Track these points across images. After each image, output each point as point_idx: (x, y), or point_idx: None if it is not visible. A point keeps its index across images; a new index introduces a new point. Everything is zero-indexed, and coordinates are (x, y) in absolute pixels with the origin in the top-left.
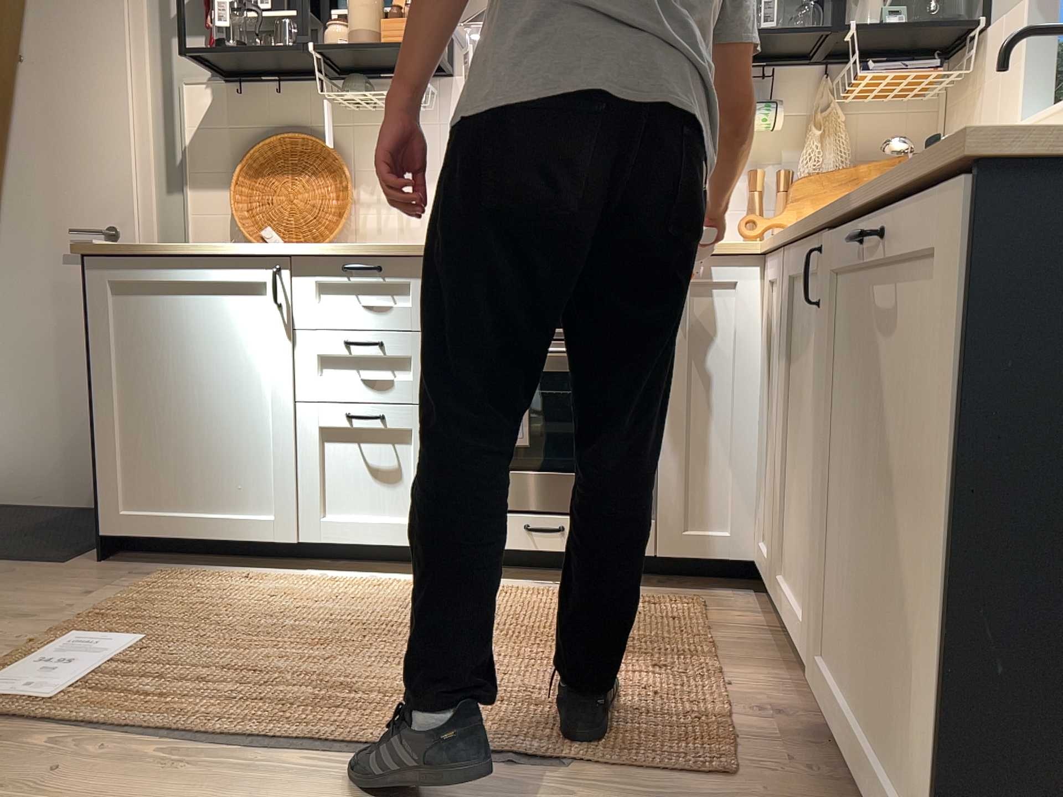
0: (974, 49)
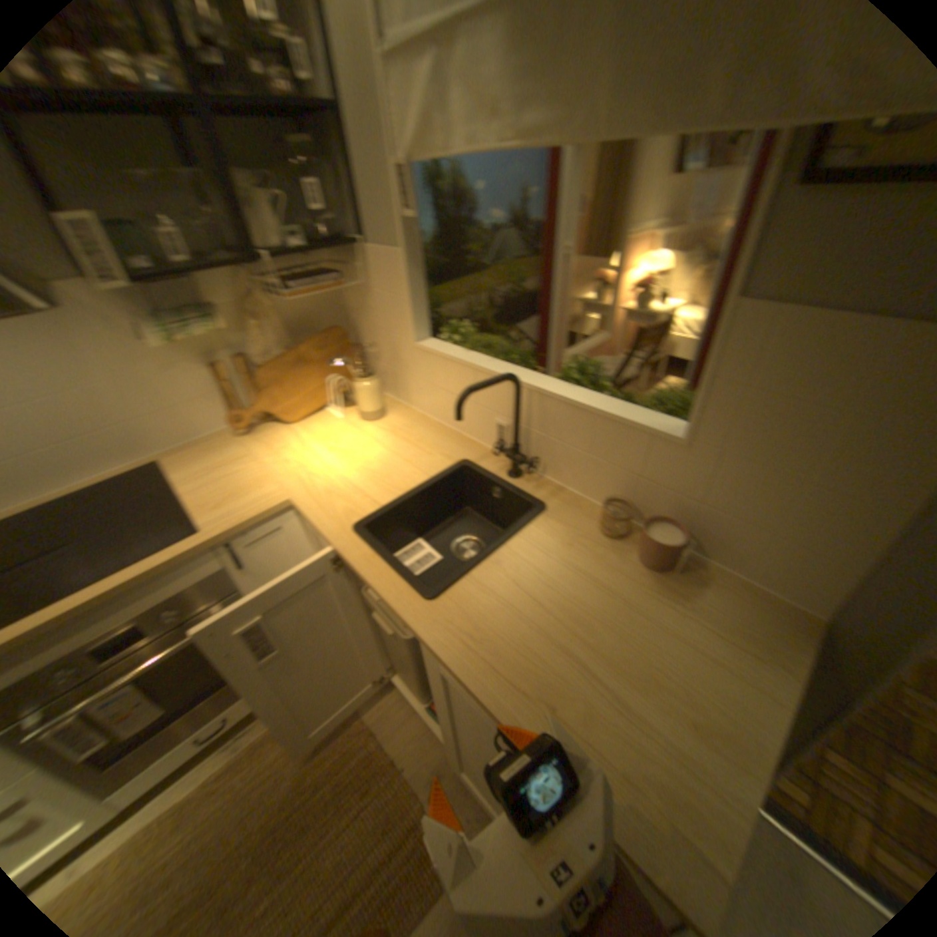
0: (354, 254)
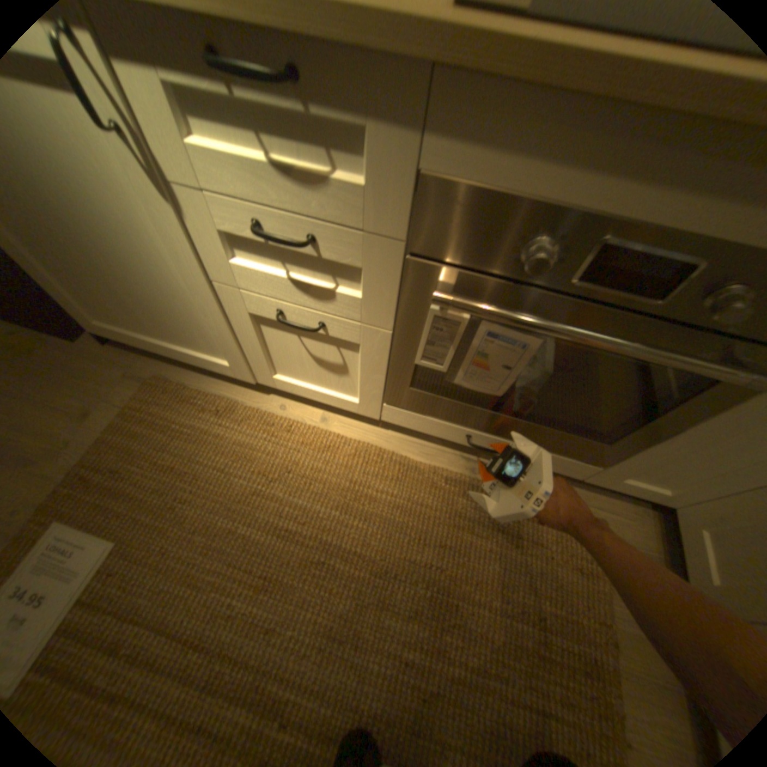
0: None
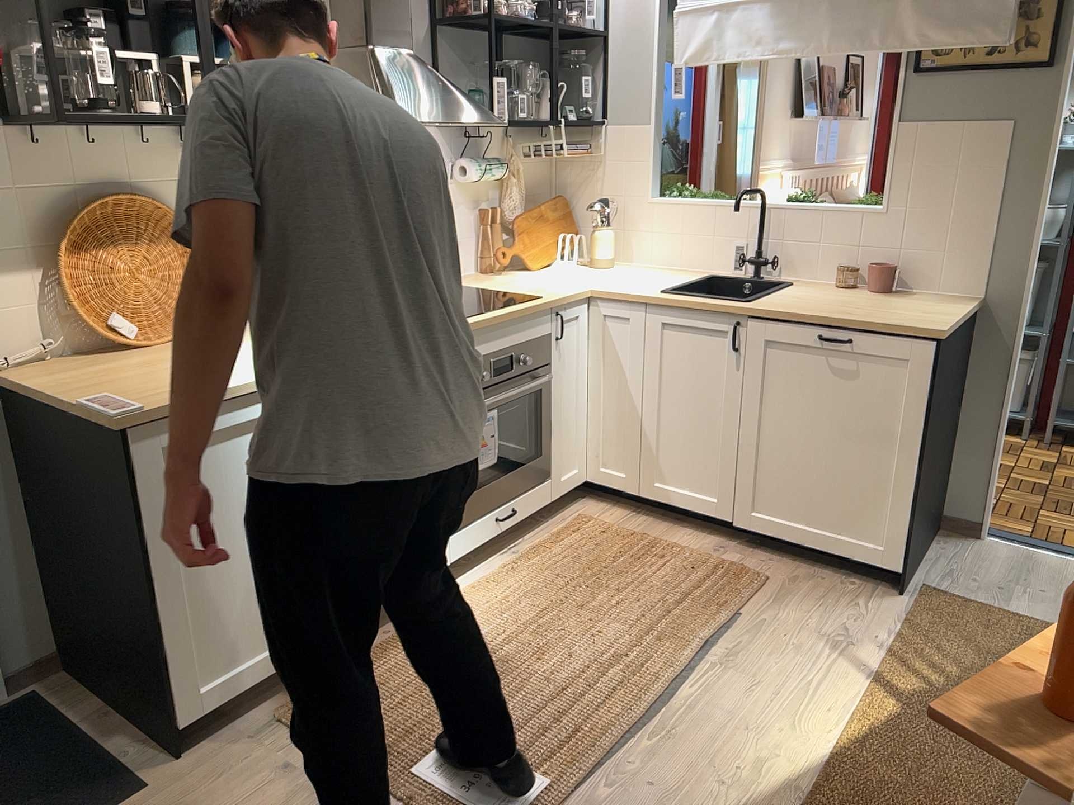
0: (597, 134)
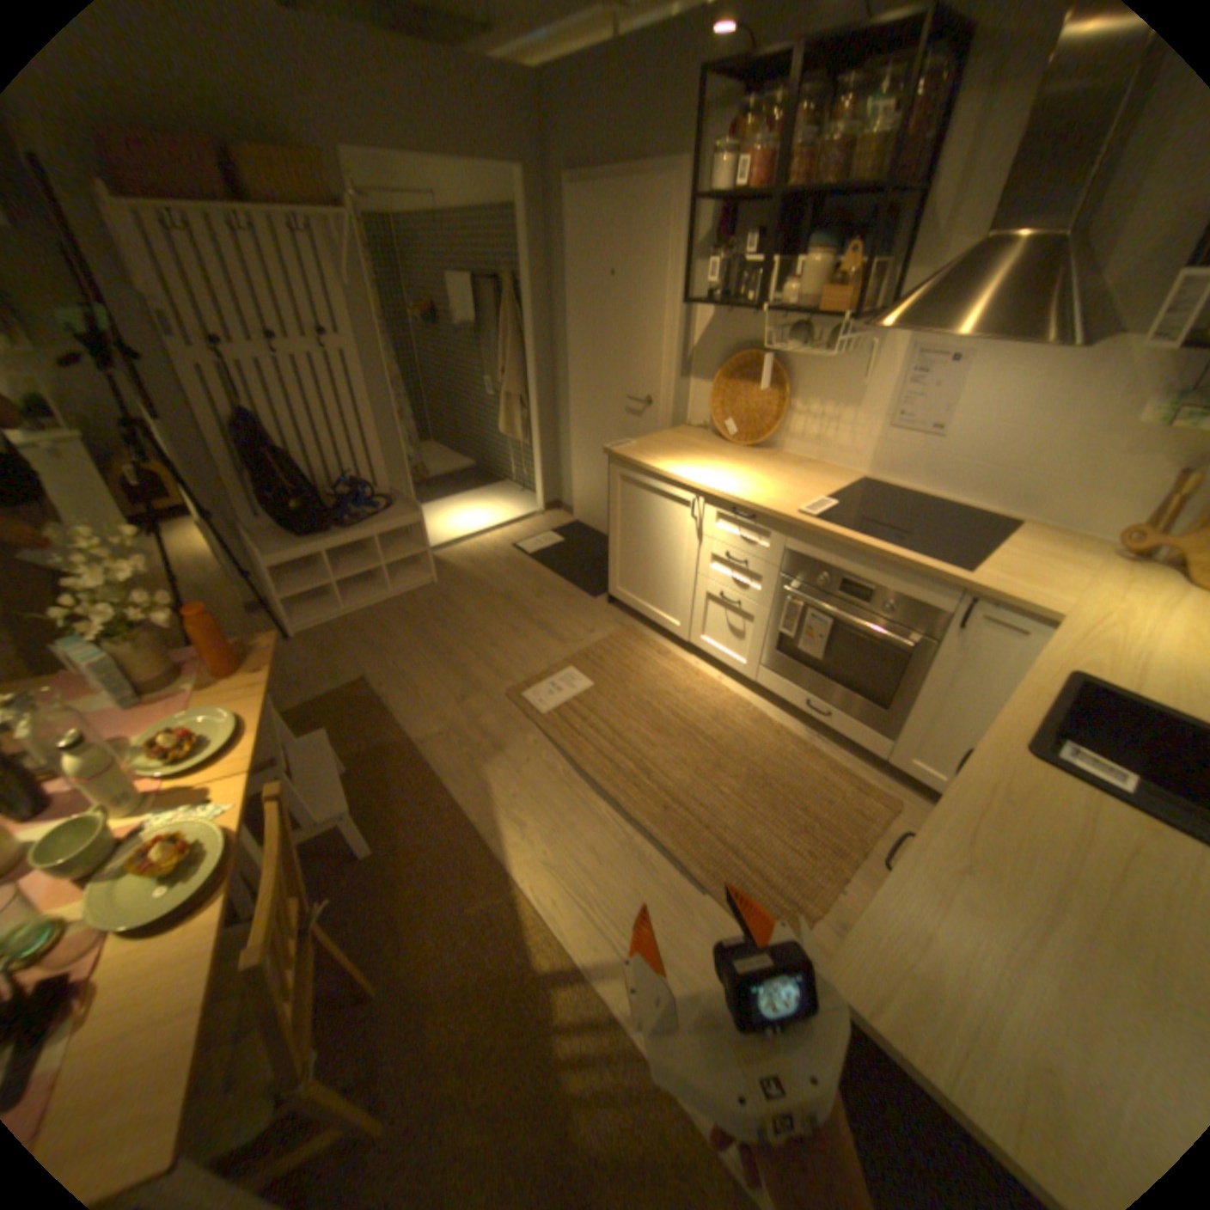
0: None
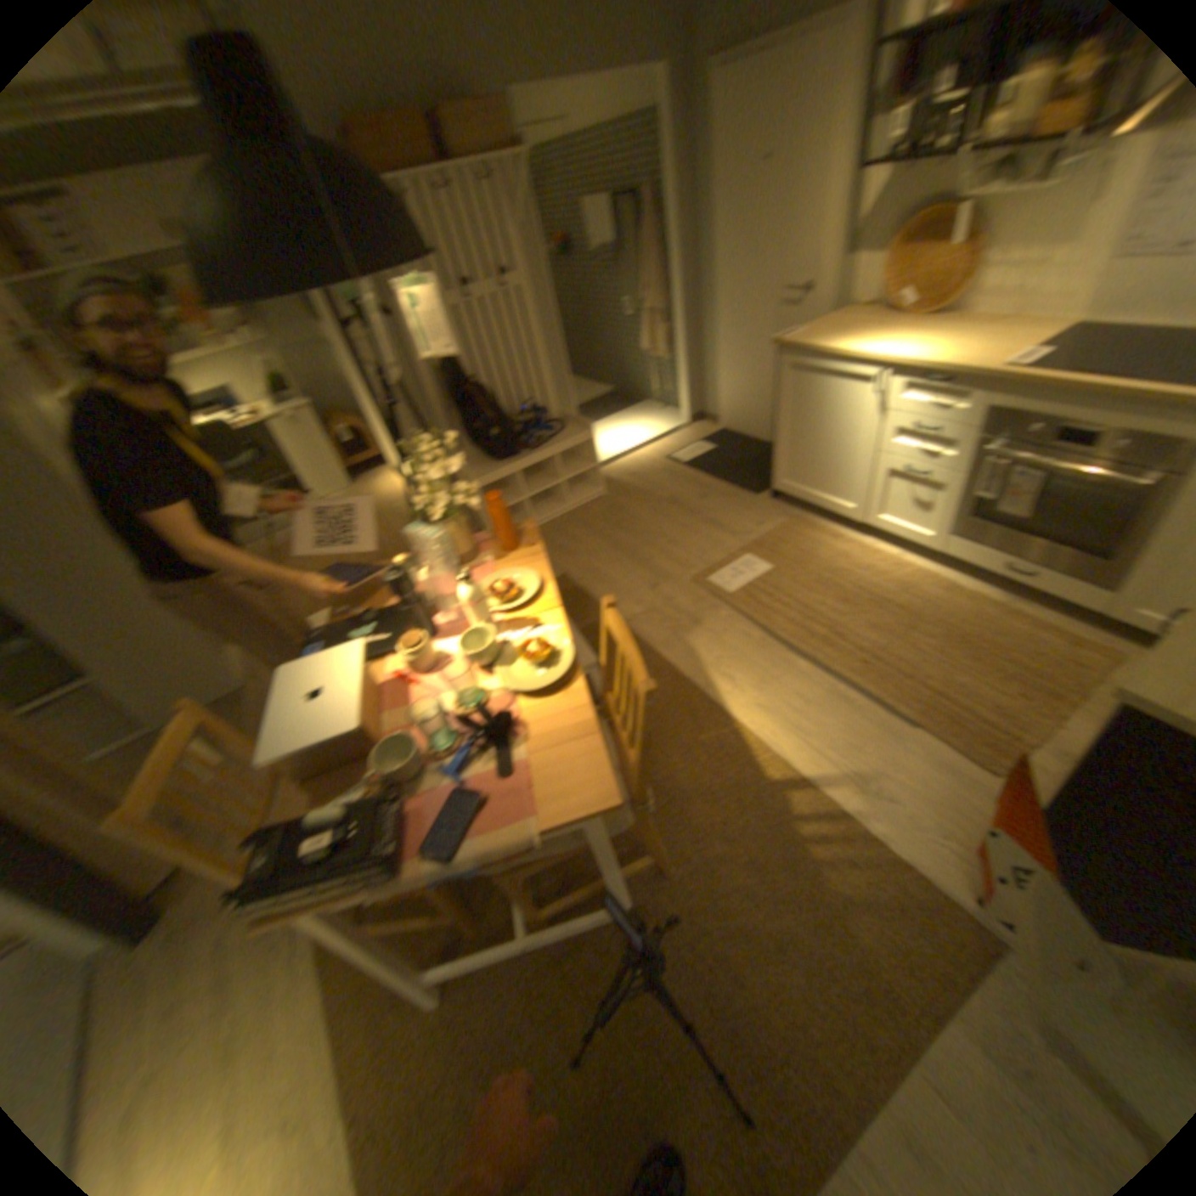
0: None
